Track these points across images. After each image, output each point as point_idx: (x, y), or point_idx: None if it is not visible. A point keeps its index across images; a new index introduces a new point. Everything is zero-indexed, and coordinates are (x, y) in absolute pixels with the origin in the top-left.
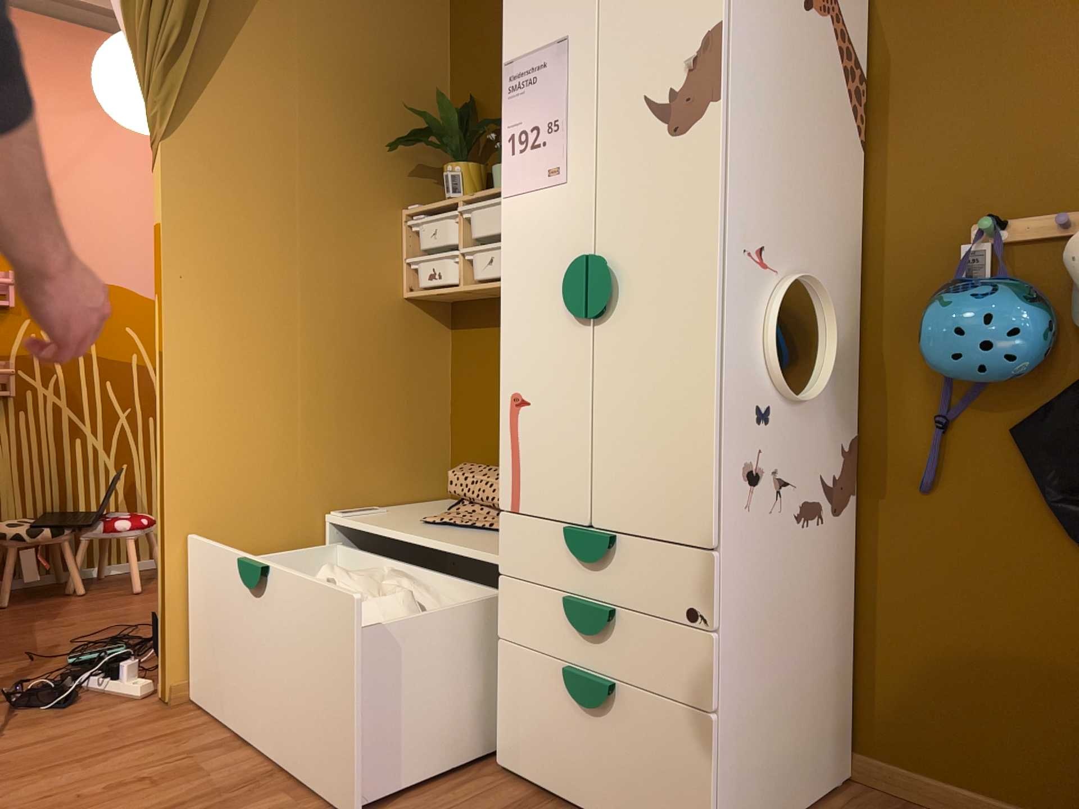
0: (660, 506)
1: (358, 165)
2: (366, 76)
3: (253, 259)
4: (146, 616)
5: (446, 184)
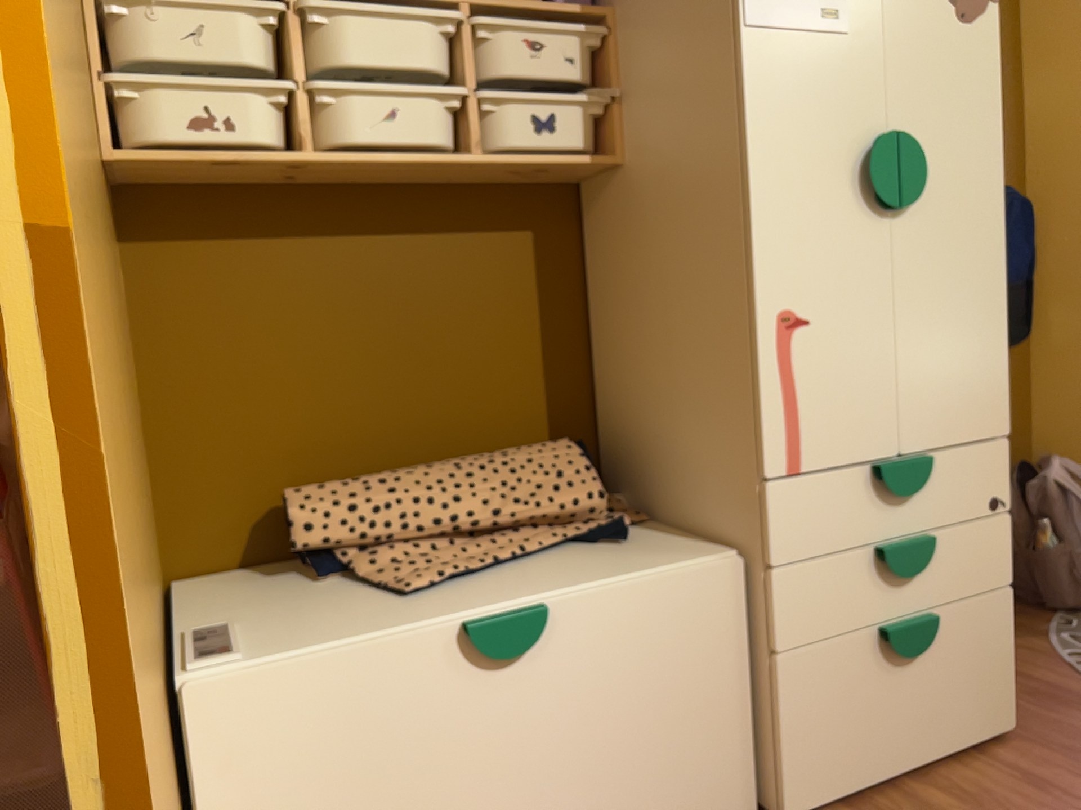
0: (968, 408)
1: None
2: None
3: None
4: None
5: None
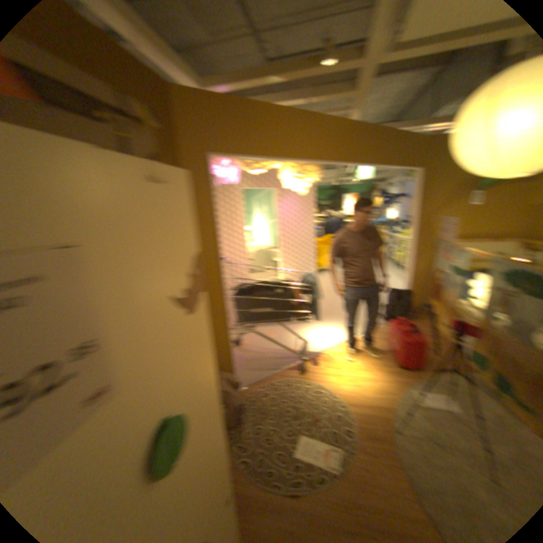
0: (216, 489)
1: None
2: None
3: None
4: None
5: None
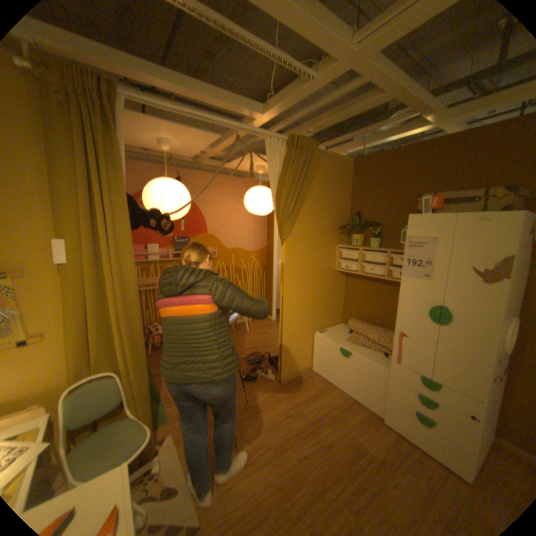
0: (463, 385)
1: (326, 235)
2: (330, 208)
3: (302, 268)
4: (255, 344)
5: (352, 240)
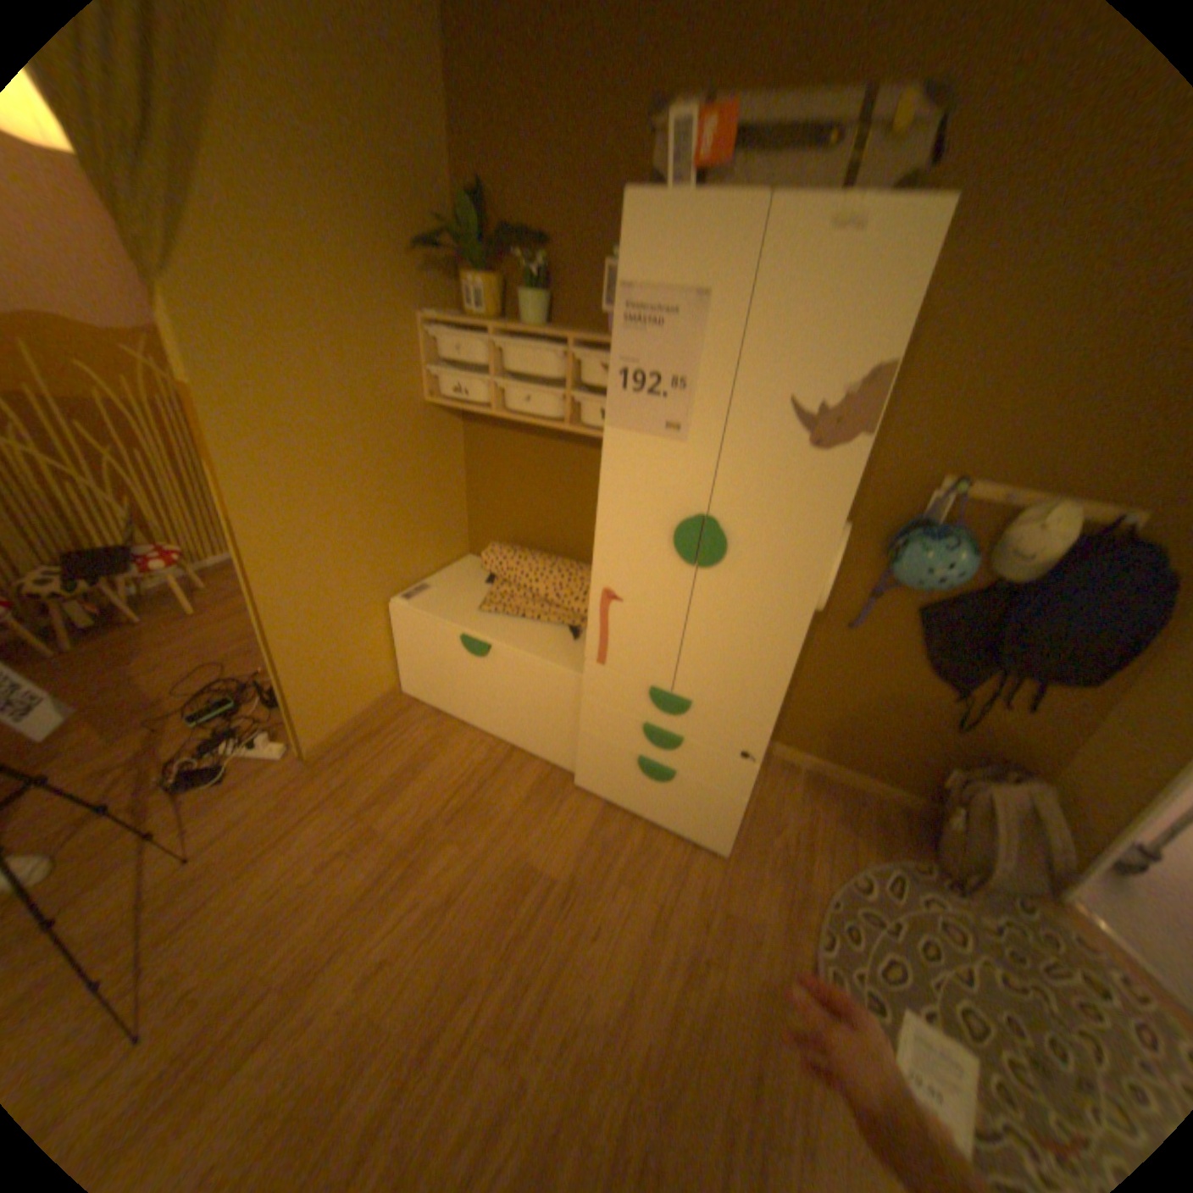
0: (732, 697)
1: (372, 271)
2: (367, 150)
3: (294, 403)
4: (221, 650)
5: (465, 297)
